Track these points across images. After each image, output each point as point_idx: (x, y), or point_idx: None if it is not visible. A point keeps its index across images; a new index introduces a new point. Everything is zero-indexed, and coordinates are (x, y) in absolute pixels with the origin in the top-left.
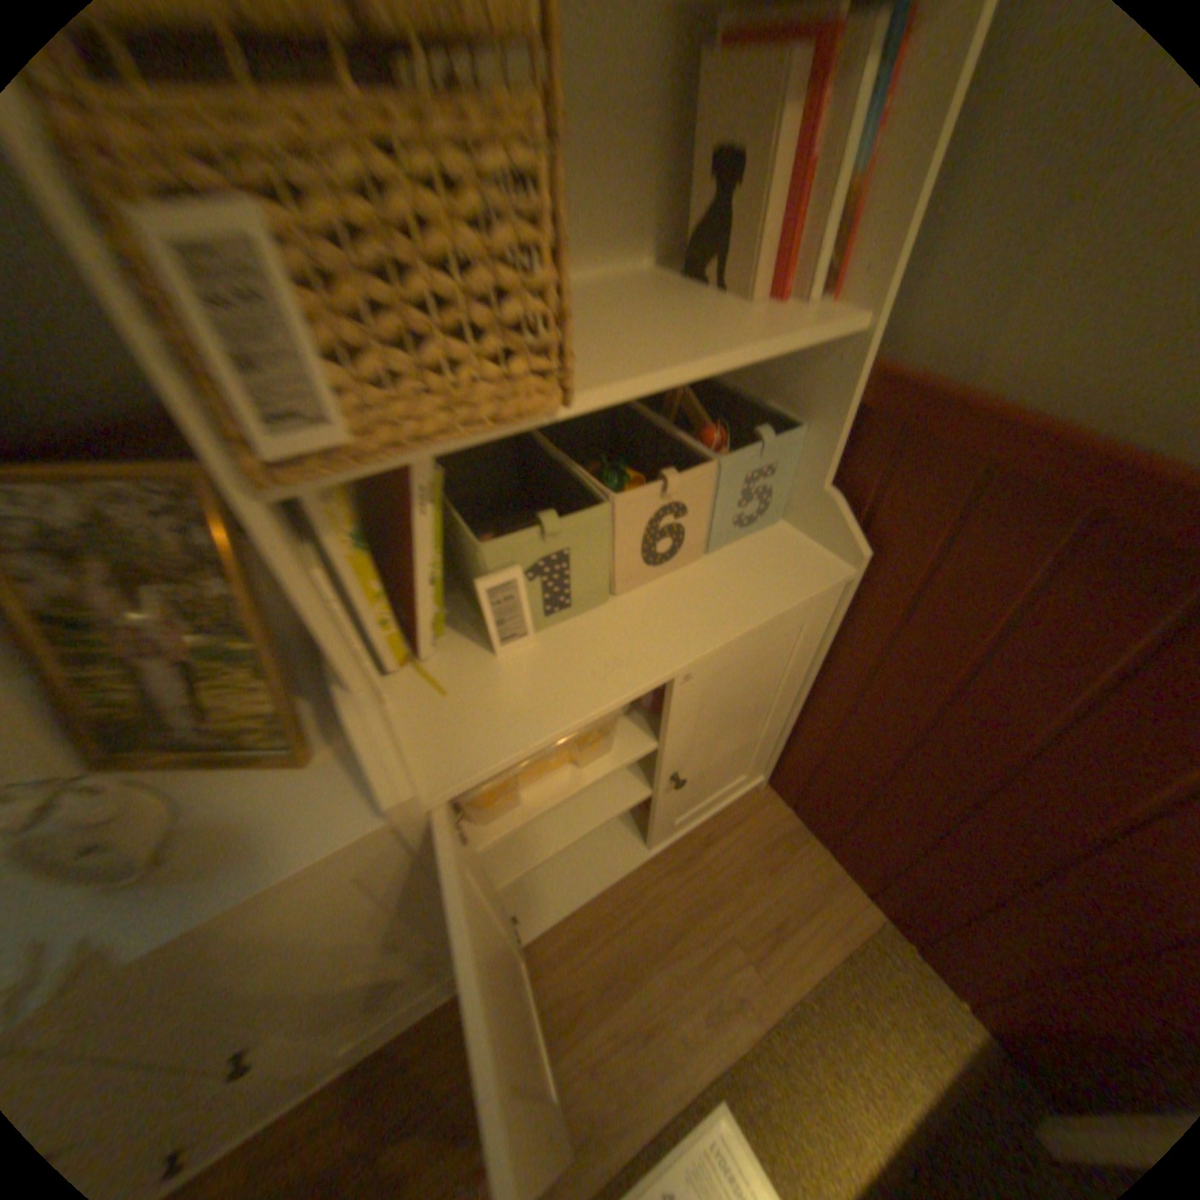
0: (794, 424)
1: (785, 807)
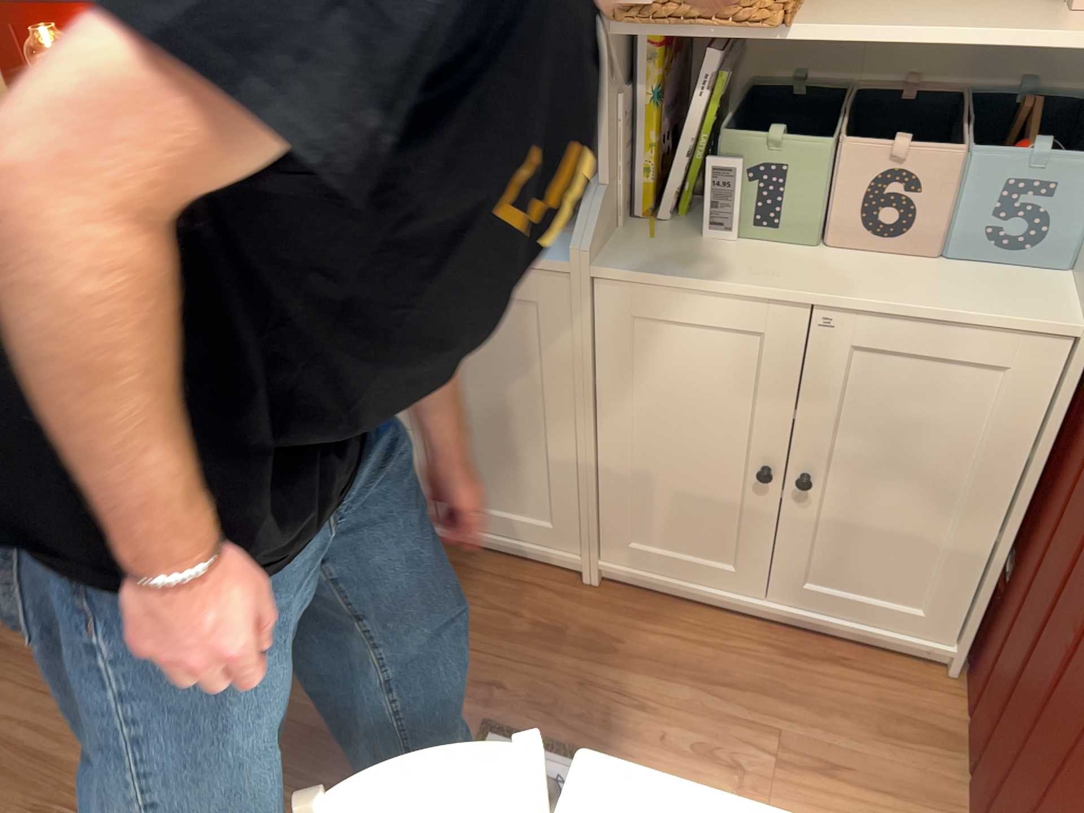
0: None
1: (967, 707)
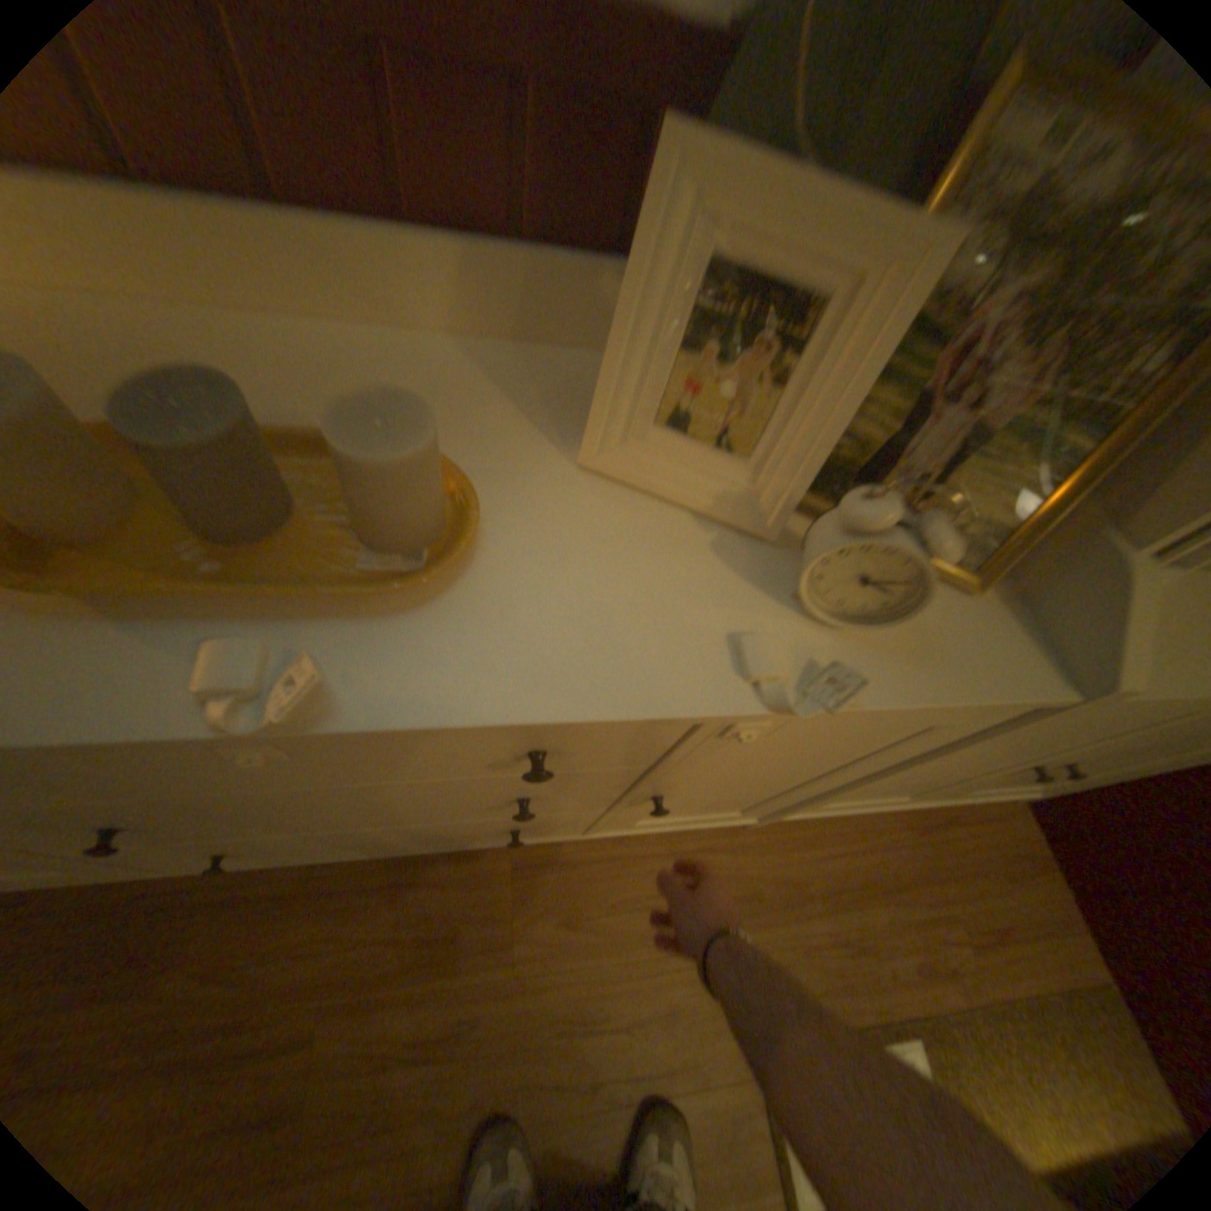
0: None
1: (1038, 832)
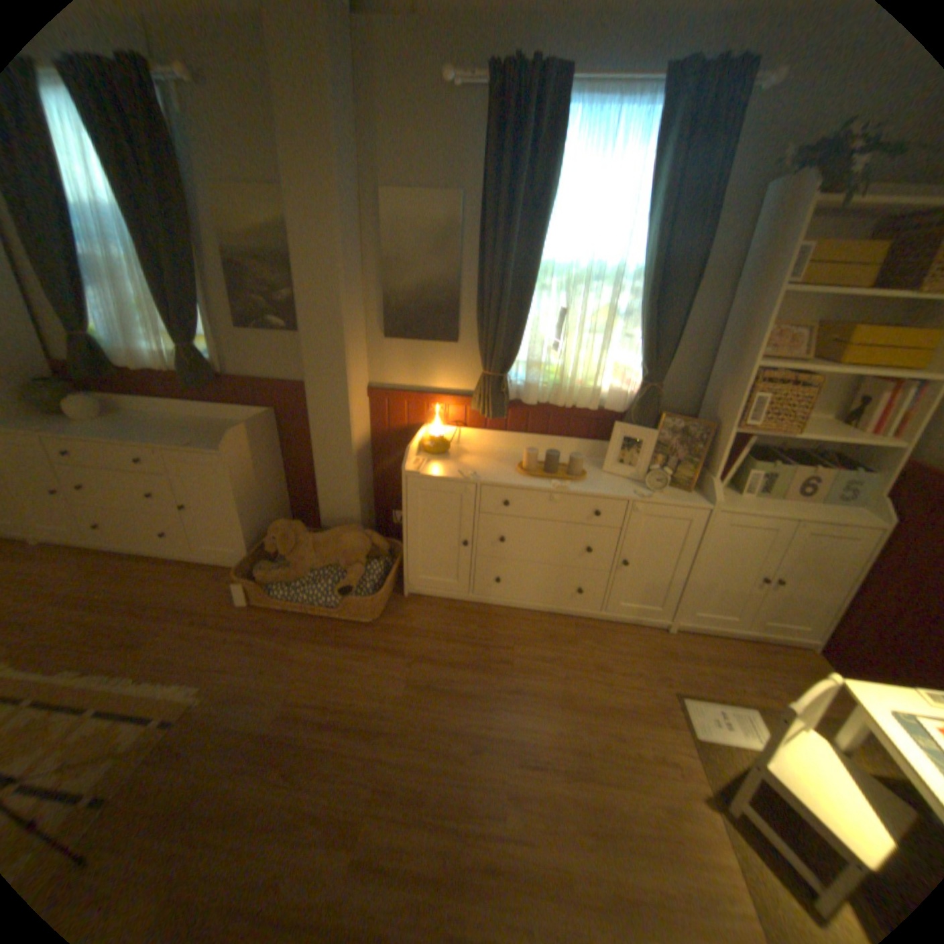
0: (874, 474)
1: (829, 667)
